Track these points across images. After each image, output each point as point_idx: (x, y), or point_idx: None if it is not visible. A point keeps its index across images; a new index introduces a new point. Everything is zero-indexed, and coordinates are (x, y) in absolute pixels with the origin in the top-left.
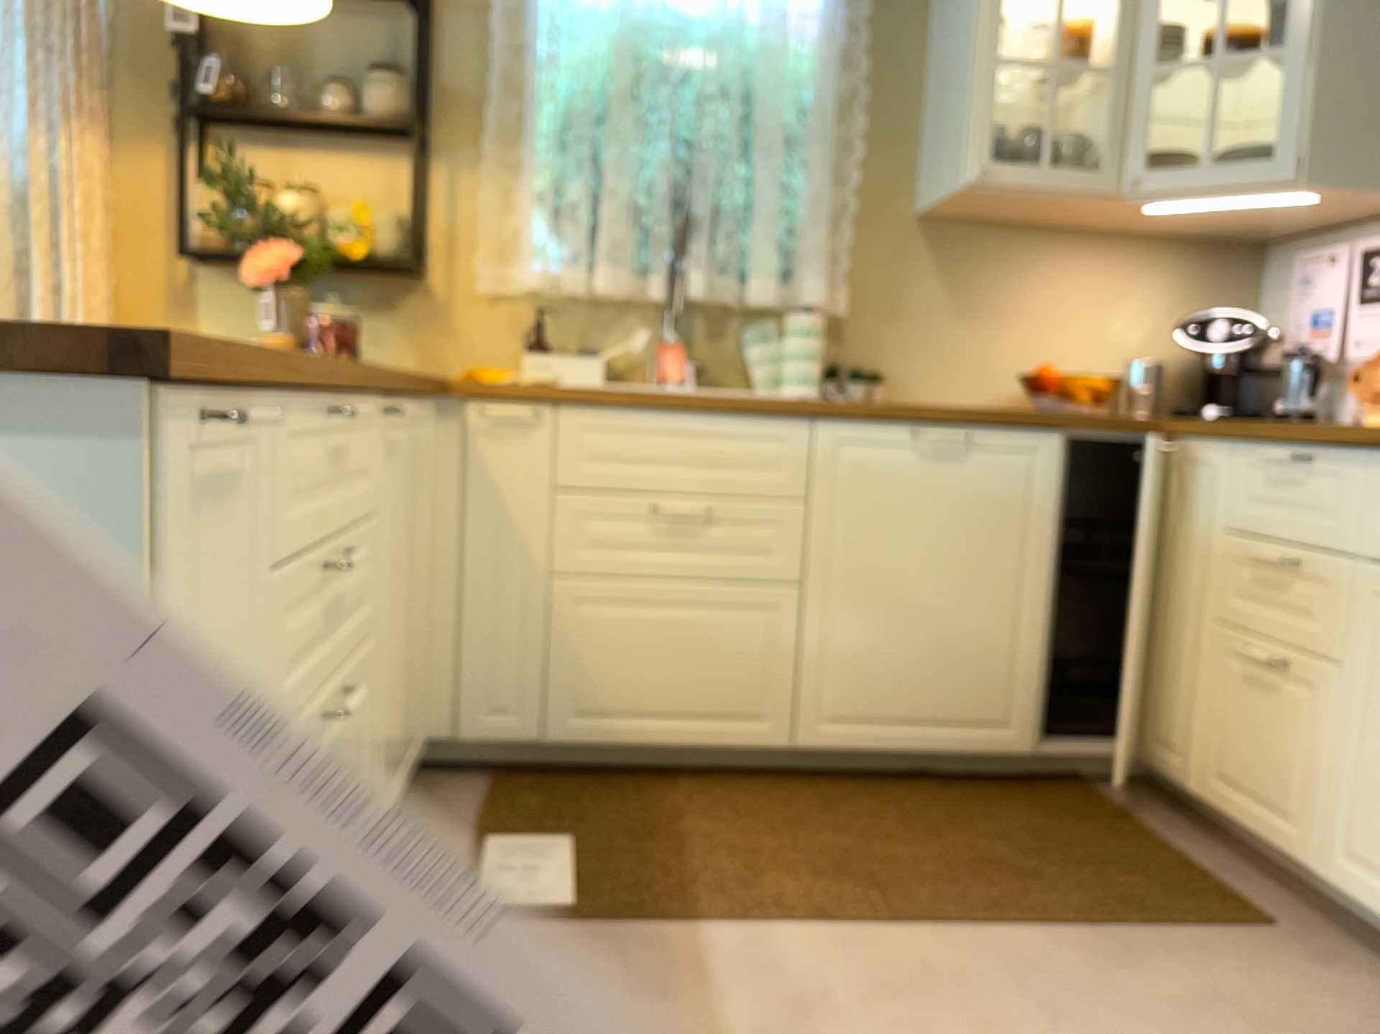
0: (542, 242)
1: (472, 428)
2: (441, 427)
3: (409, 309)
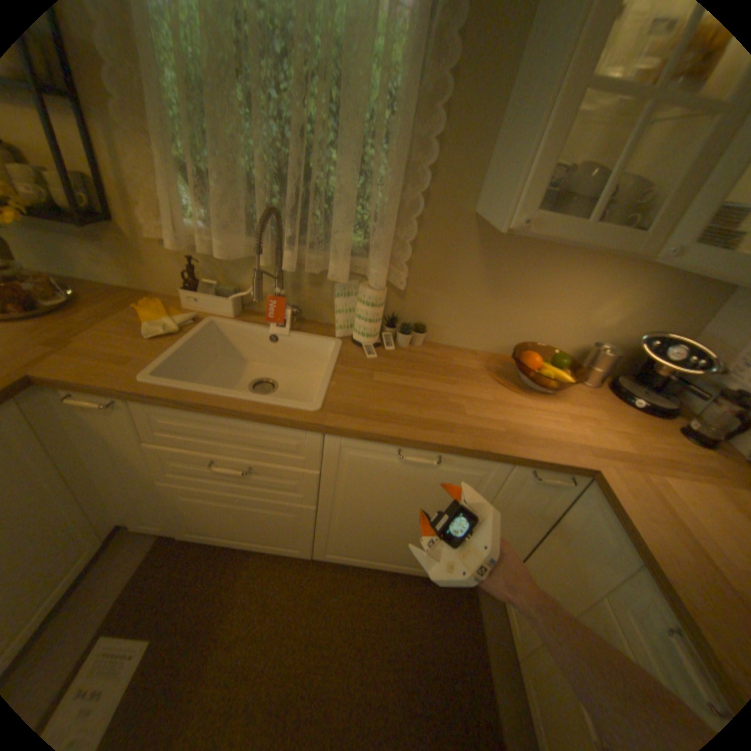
0: (182, 205)
1: (69, 404)
2: (51, 397)
3: (107, 241)
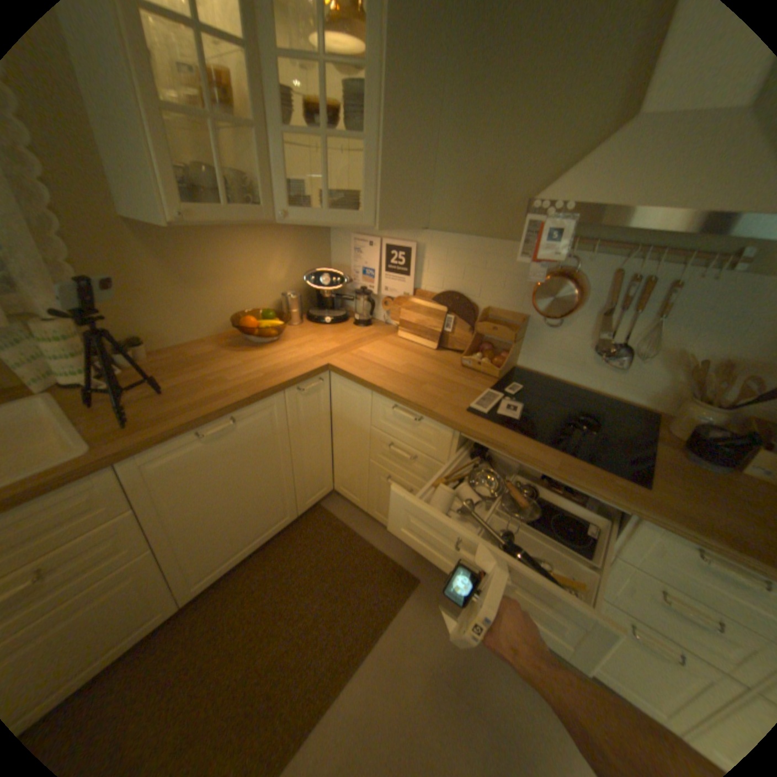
0: None
1: None
2: None
3: None
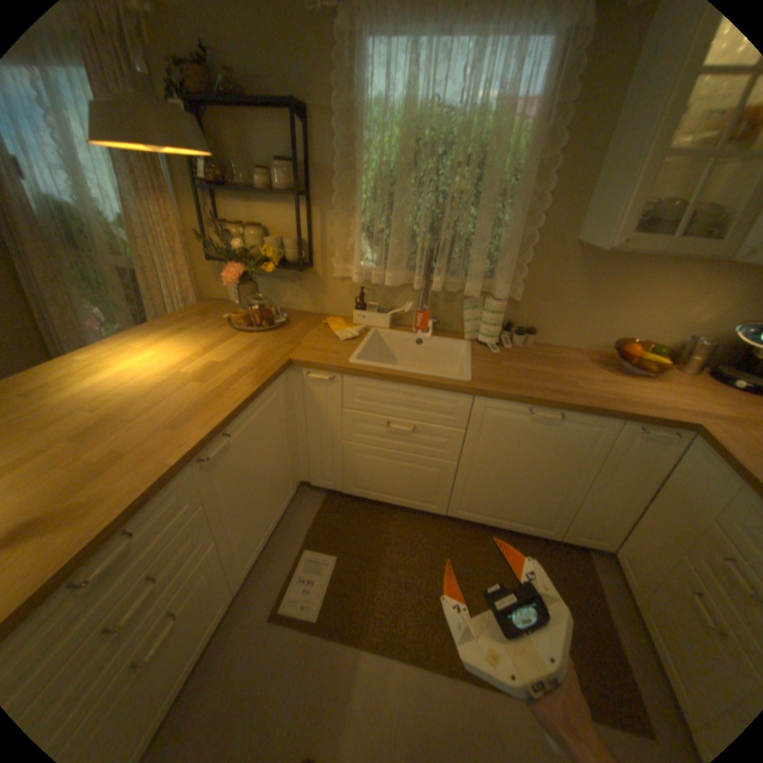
0: (363, 253)
1: (306, 379)
2: (294, 375)
3: (306, 281)
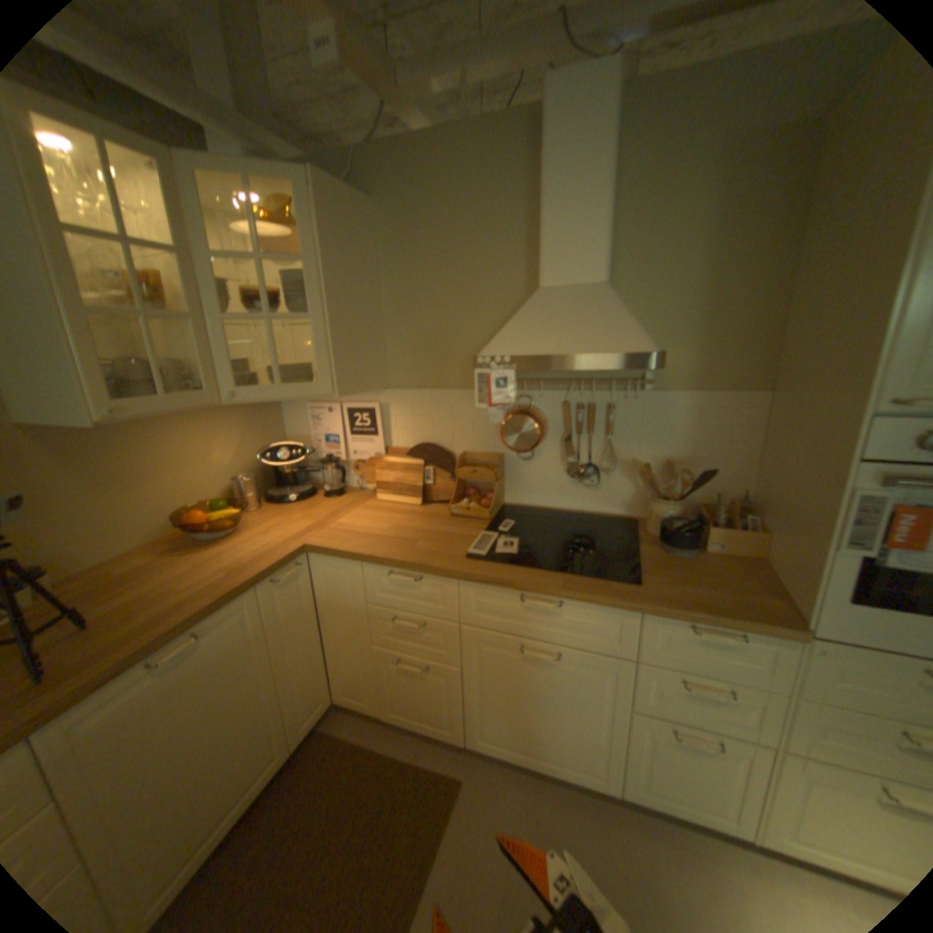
0: None
1: None
2: None
3: None
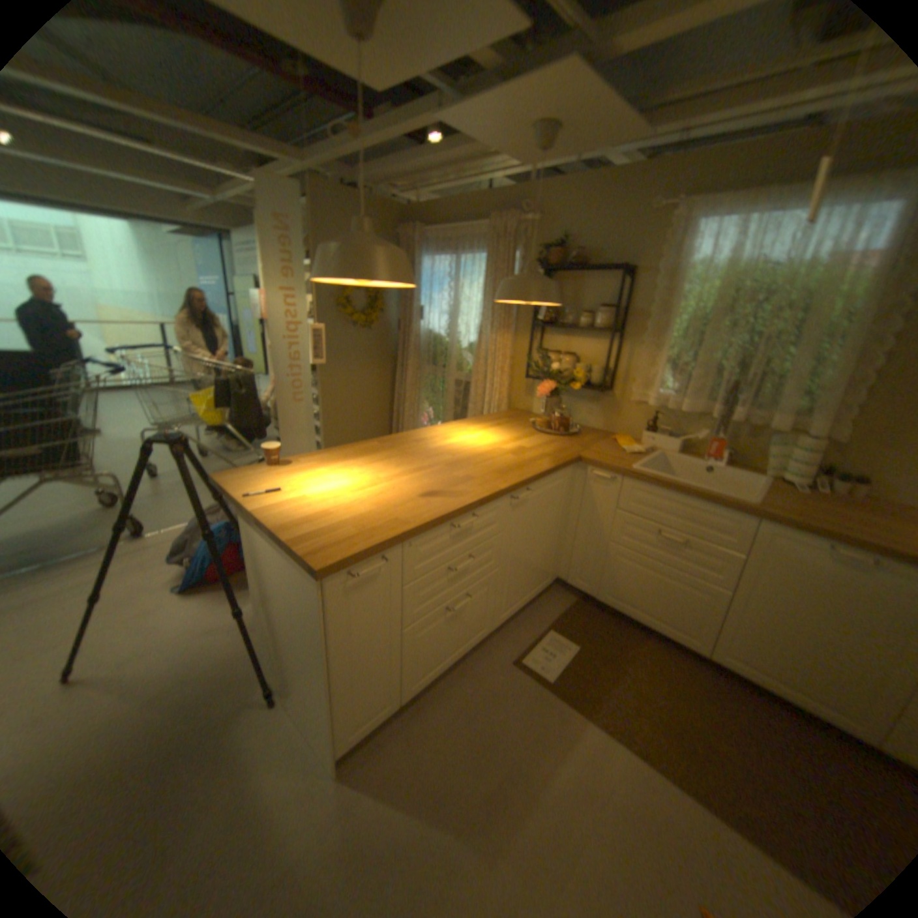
0: (665, 382)
1: (589, 477)
2: (579, 472)
3: (603, 402)
